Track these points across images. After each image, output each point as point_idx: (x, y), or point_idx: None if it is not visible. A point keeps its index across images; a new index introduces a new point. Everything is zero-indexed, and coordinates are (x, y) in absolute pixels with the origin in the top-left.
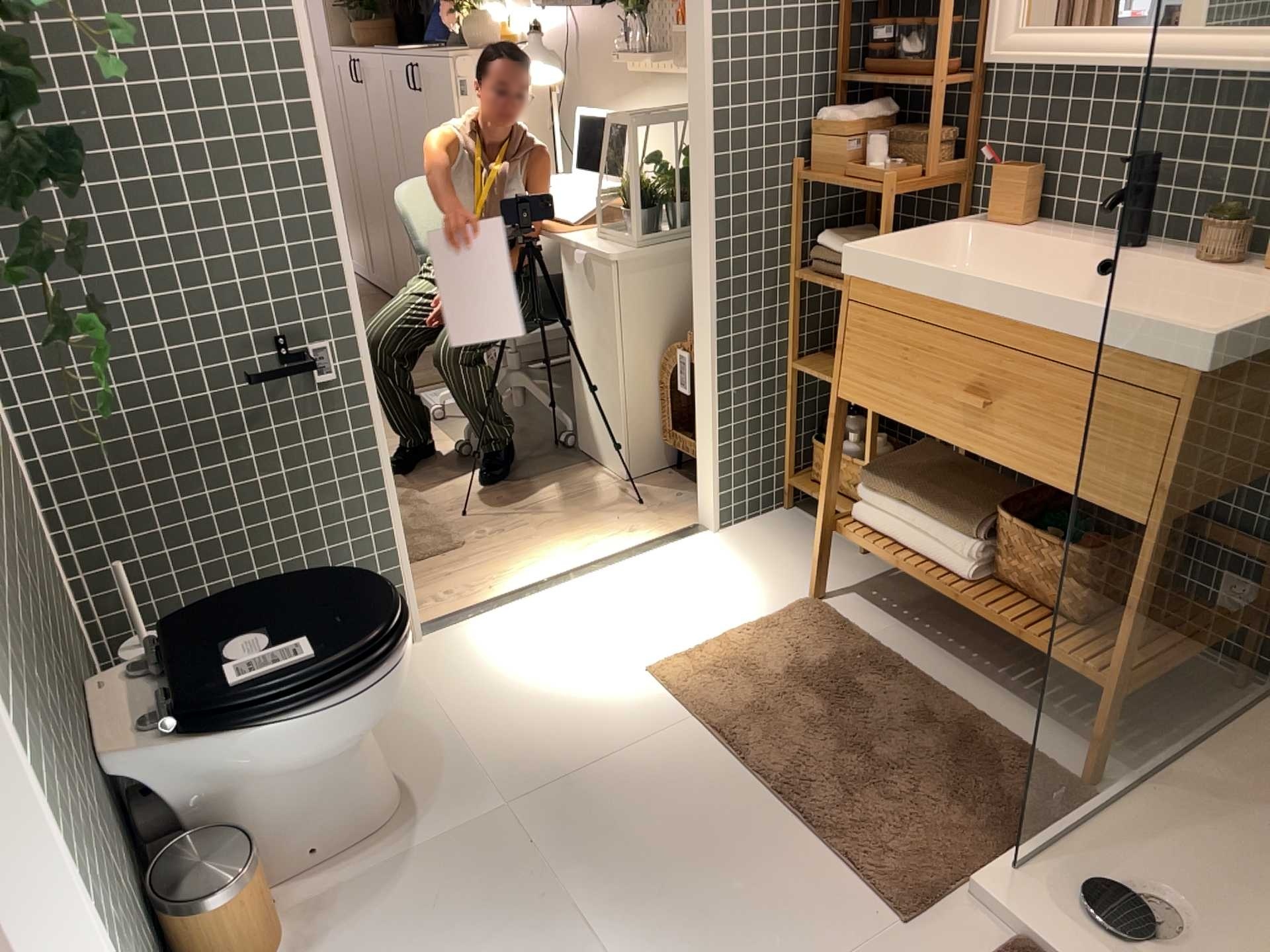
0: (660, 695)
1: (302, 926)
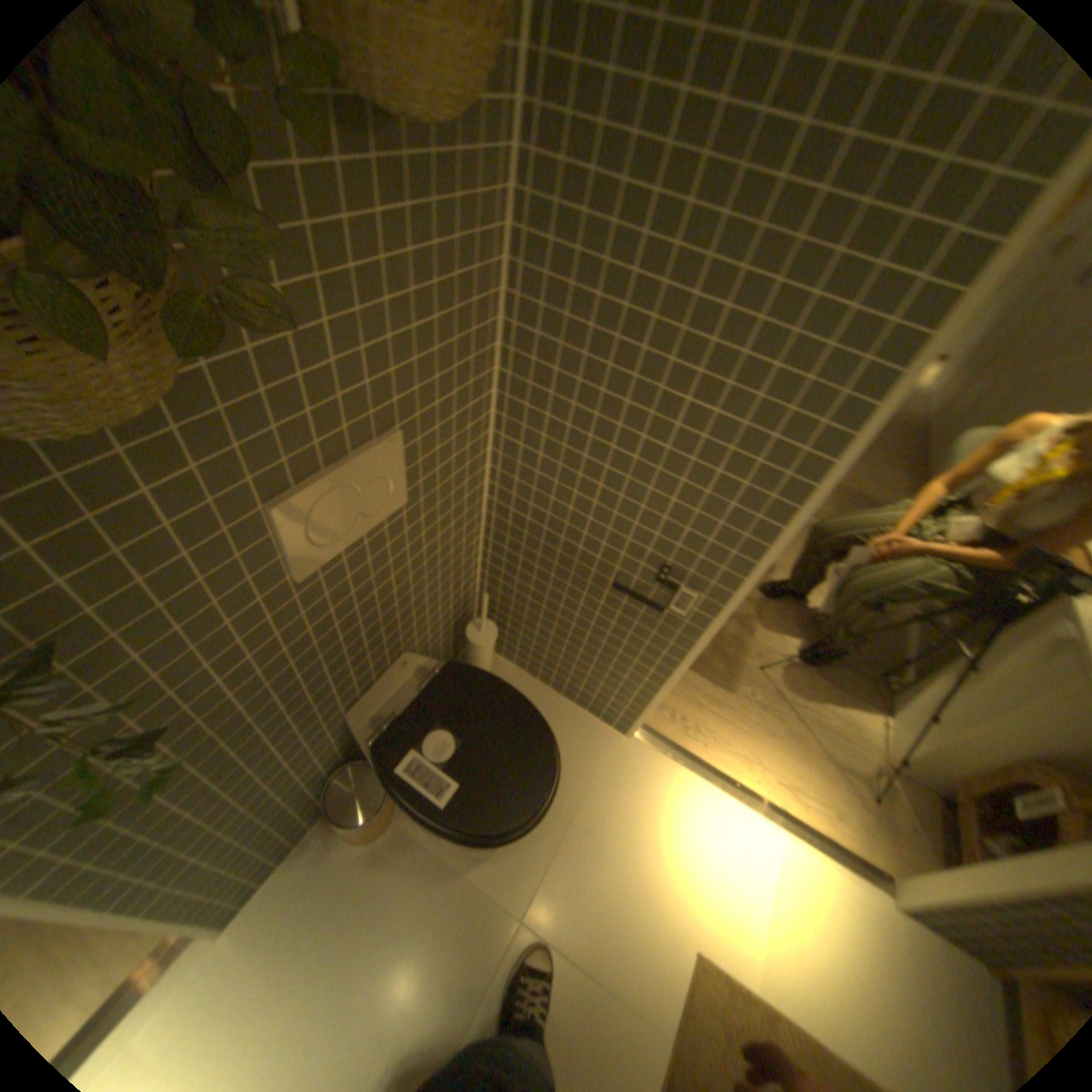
0: (681, 992)
1: (390, 848)
